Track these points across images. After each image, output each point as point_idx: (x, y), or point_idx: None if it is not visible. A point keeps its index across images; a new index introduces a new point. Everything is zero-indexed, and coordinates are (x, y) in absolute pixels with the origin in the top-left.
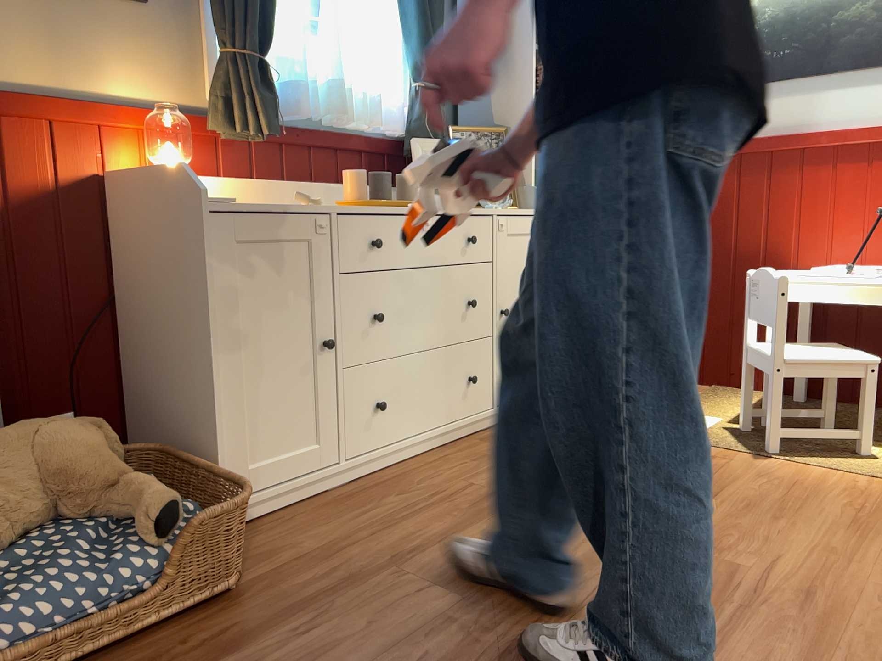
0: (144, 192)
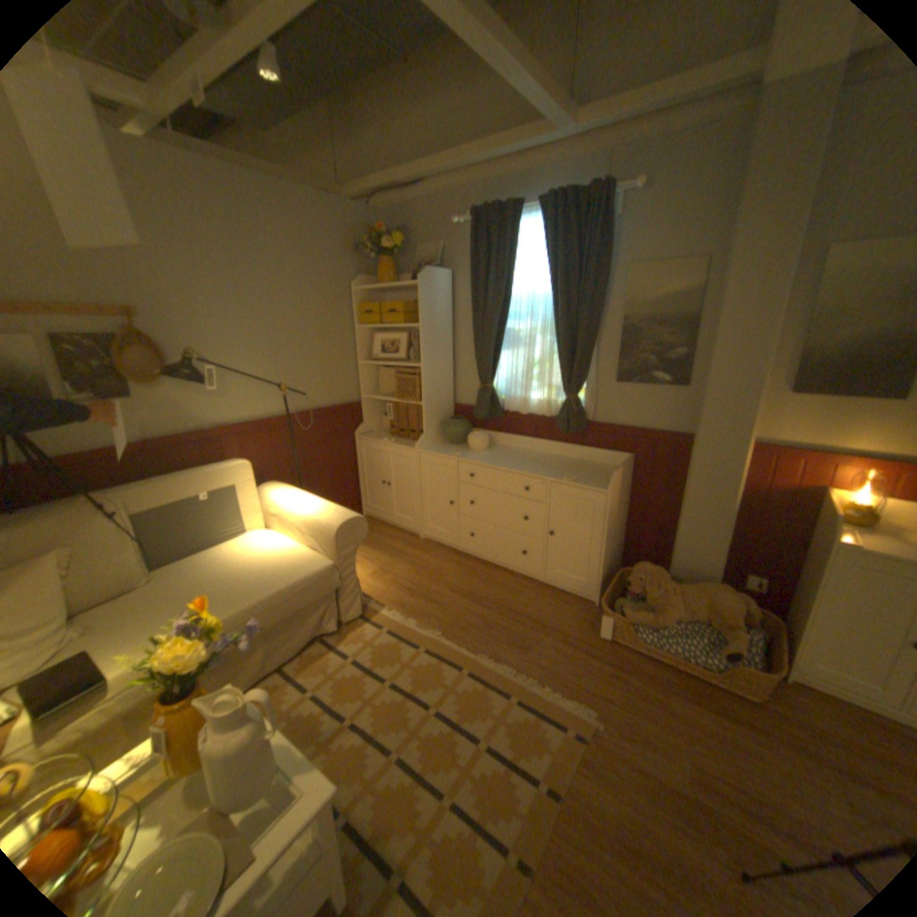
0: (831, 513)
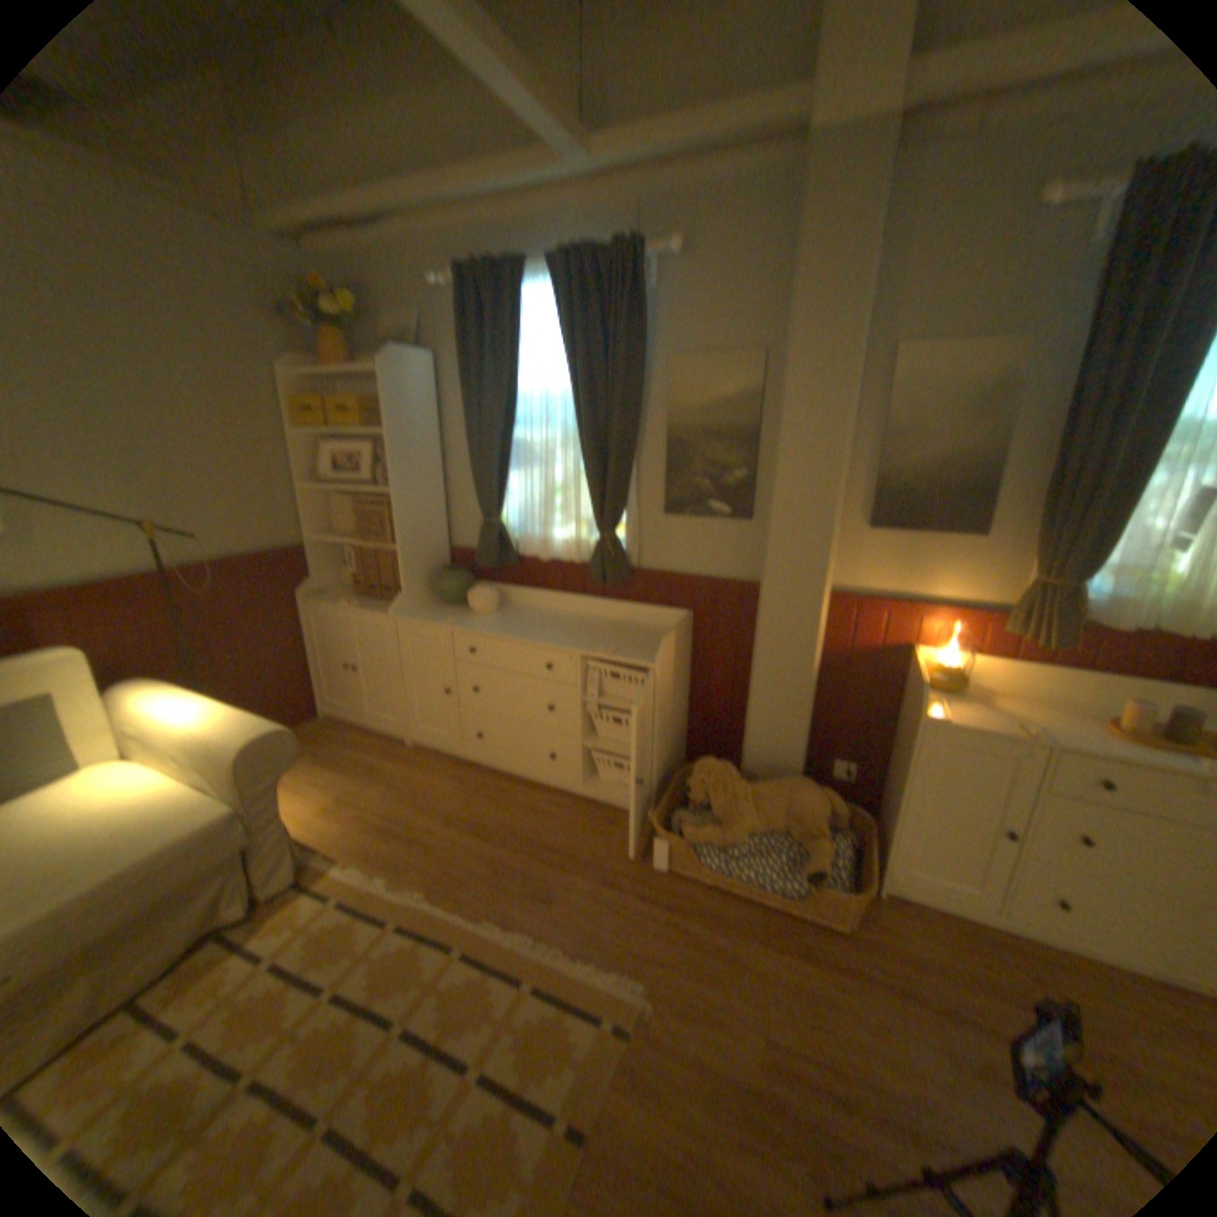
0: (918, 679)
